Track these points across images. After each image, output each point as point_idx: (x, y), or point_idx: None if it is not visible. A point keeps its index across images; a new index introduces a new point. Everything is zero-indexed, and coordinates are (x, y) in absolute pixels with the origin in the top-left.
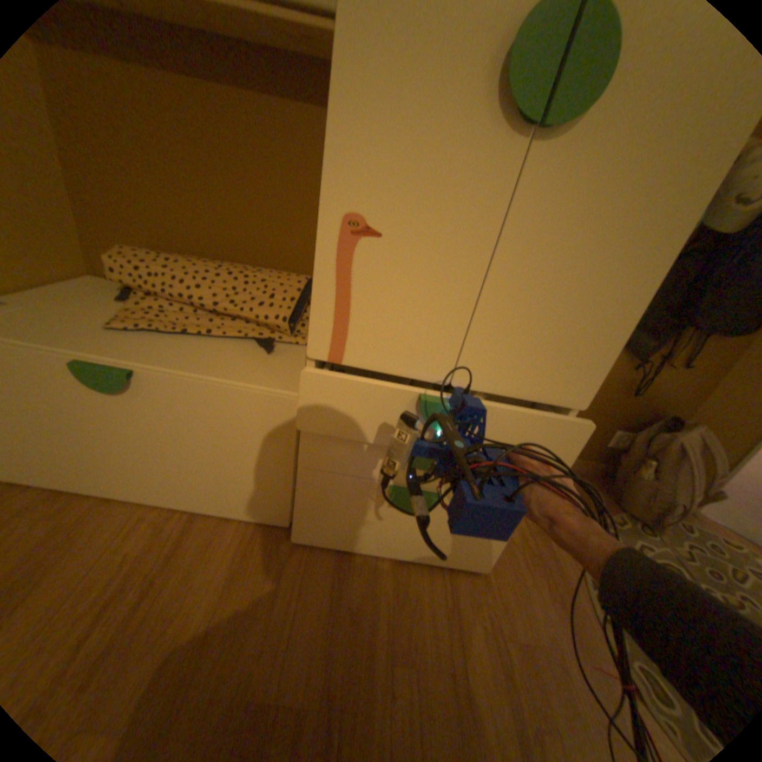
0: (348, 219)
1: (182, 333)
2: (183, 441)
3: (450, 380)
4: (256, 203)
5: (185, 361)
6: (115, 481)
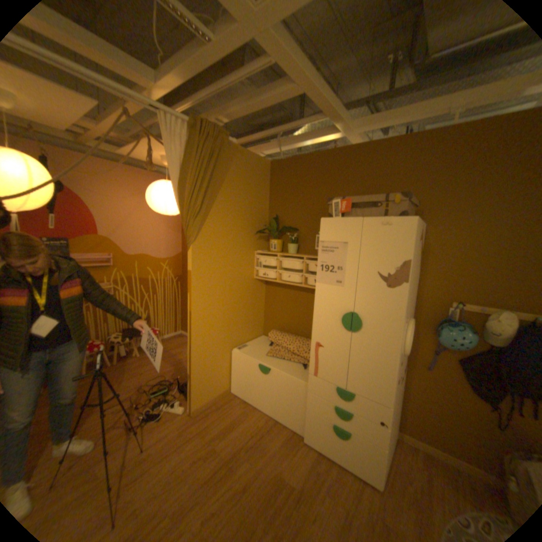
0: (317, 343)
1: (283, 359)
2: (278, 393)
3: (346, 389)
4: (310, 319)
5: (283, 369)
6: (259, 403)
